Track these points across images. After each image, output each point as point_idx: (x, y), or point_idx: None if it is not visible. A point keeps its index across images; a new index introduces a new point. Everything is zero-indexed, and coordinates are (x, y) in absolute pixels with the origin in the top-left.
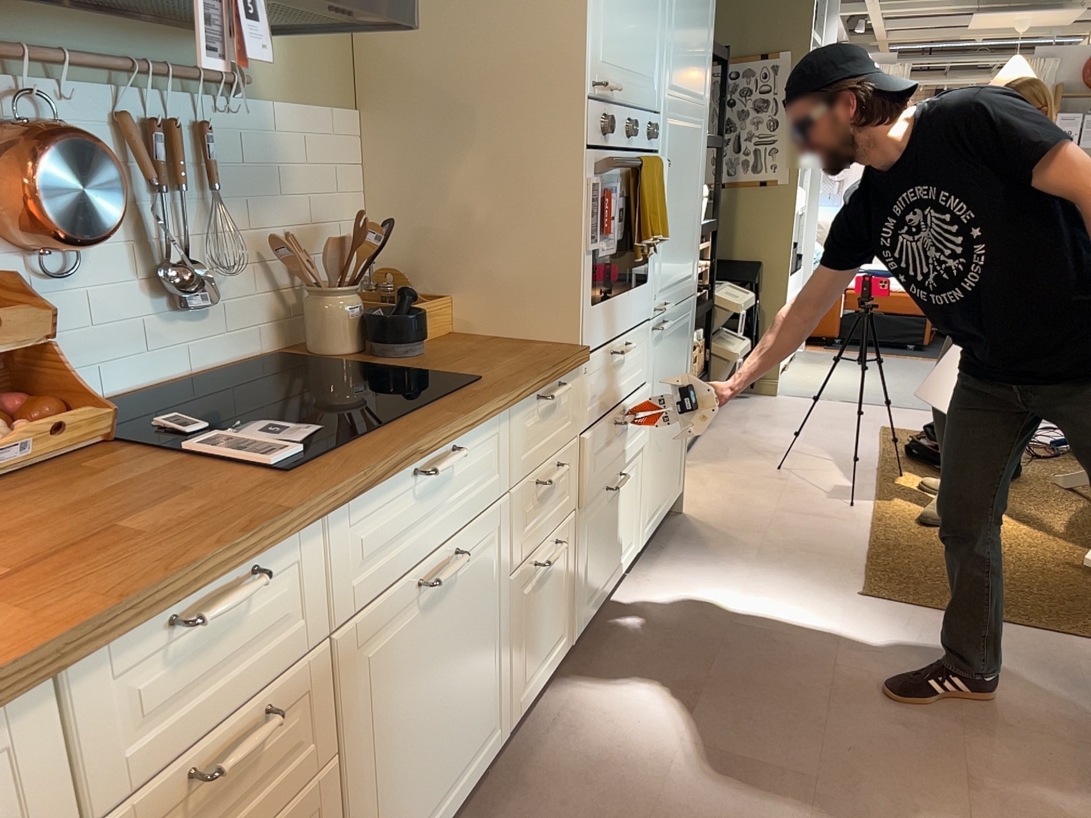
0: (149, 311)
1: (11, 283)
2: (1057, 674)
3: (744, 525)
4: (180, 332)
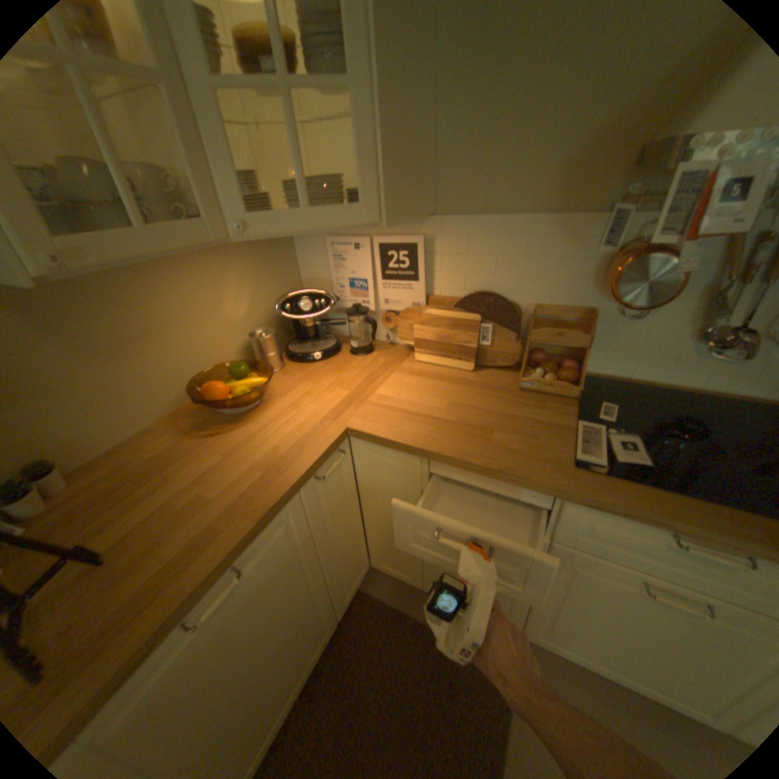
0: (691, 347)
1: (597, 316)
2: None
3: None
4: (710, 365)
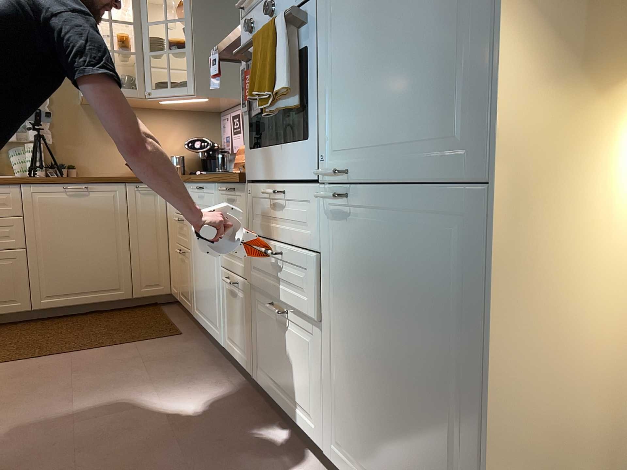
0: None
1: None
2: None
3: None
4: None
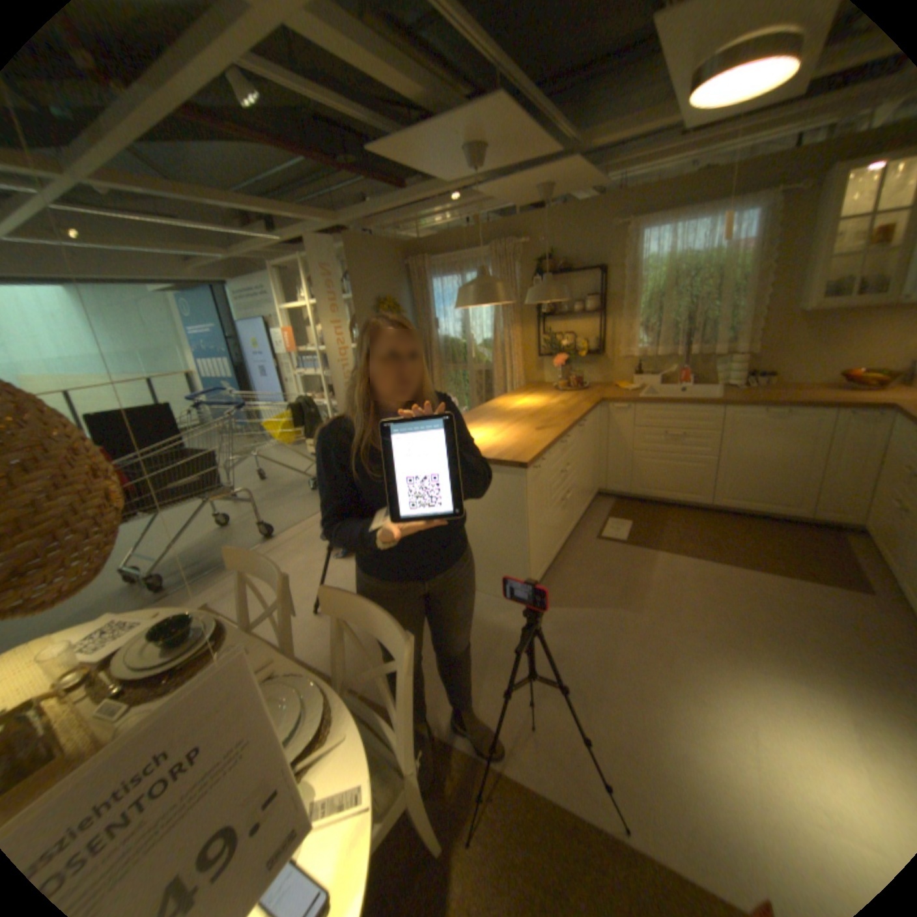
0: None
1: None
2: (582, 749)
3: None
4: None
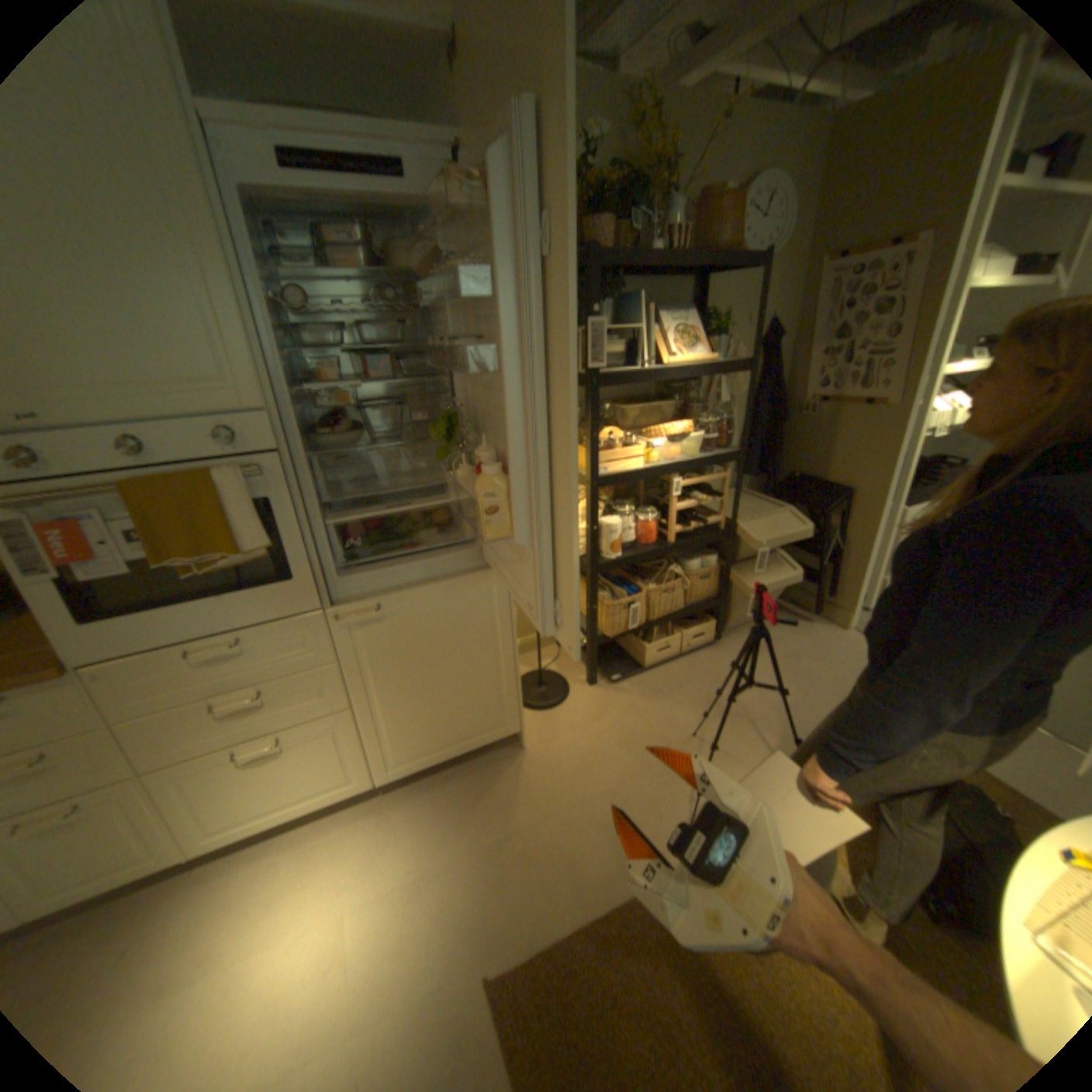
0: None
1: None
2: None
3: (545, 796)
4: None
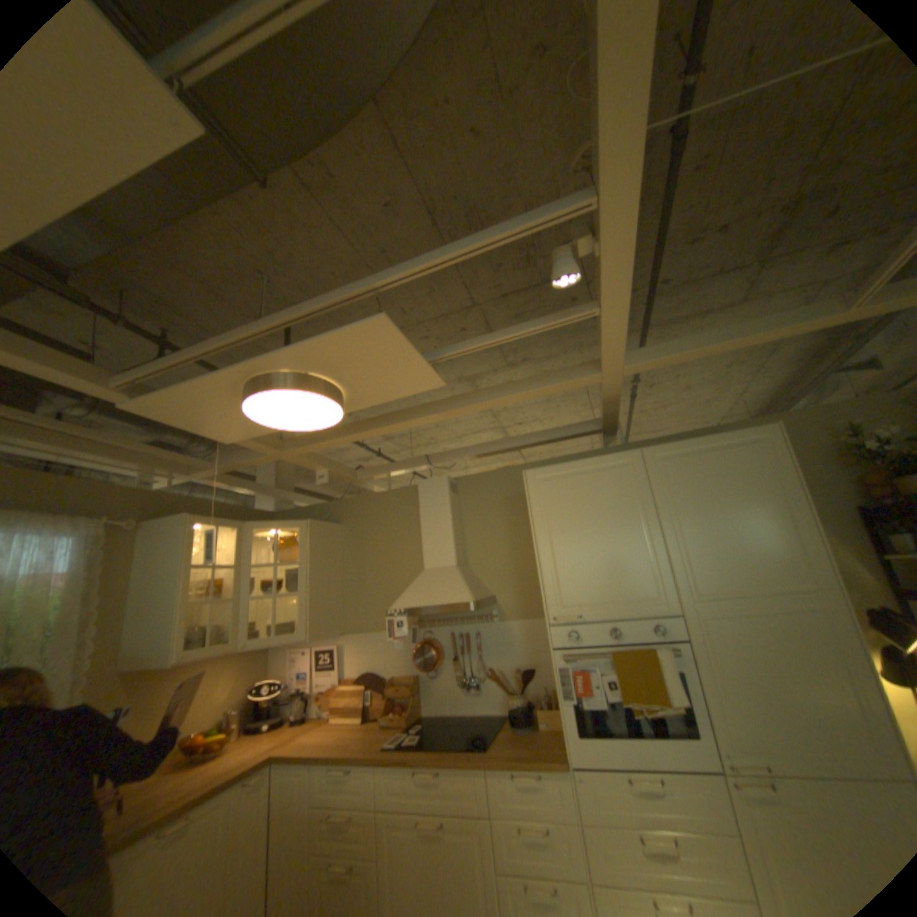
0: (459, 692)
1: (415, 680)
2: None
3: None
4: (470, 701)
